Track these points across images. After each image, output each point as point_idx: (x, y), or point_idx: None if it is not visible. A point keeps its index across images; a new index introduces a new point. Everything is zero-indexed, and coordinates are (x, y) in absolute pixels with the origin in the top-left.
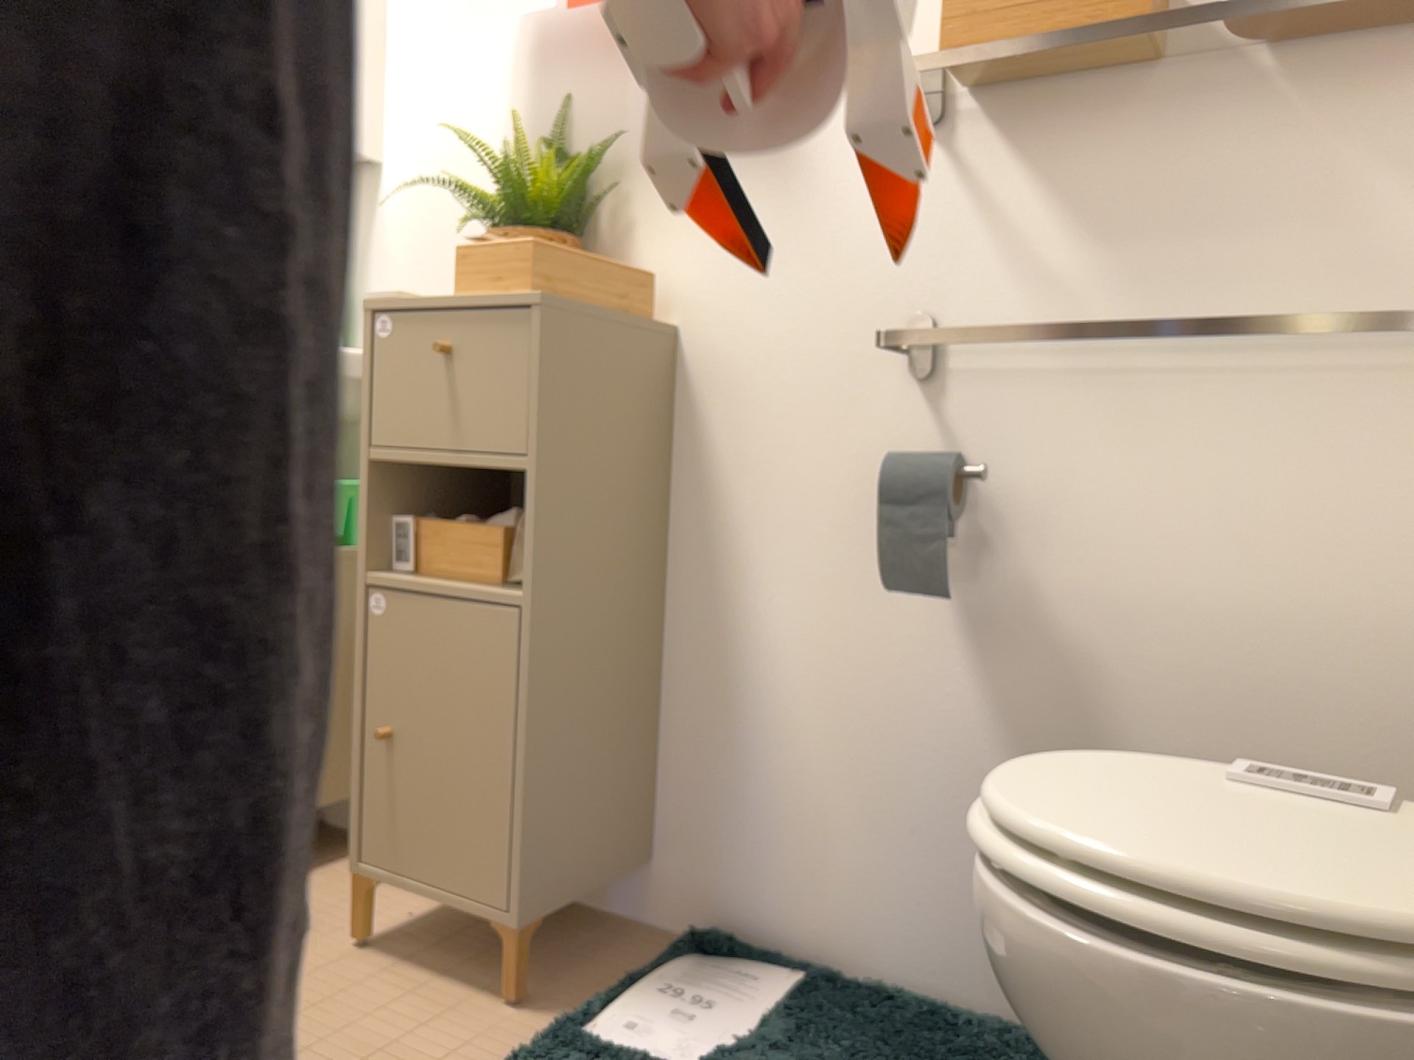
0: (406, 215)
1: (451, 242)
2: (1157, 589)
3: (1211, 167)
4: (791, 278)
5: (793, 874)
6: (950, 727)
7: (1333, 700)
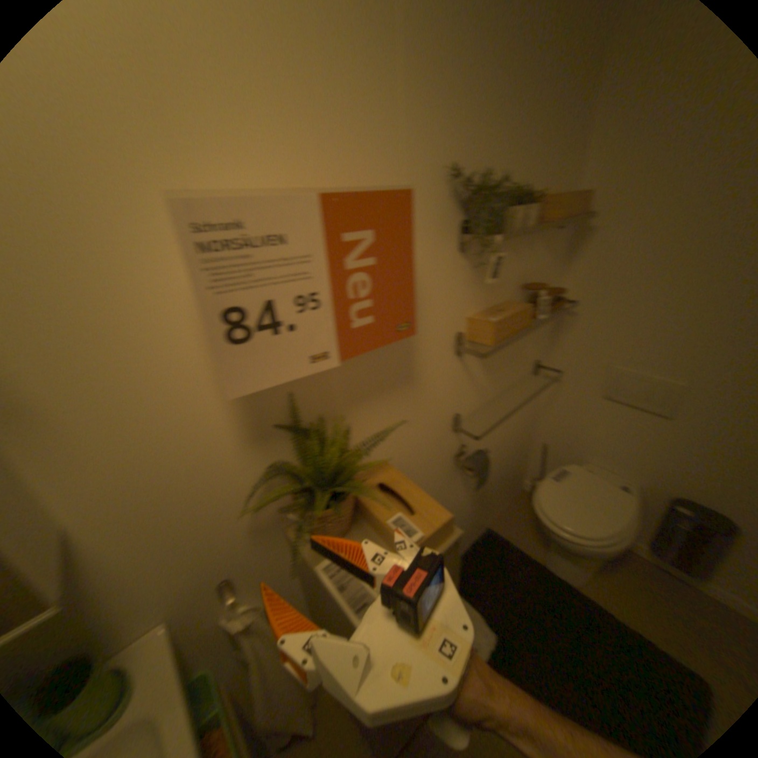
0: (135, 536)
1: (208, 521)
2: (493, 446)
3: (508, 349)
4: (419, 425)
5: None
6: (460, 505)
7: (512, 445)
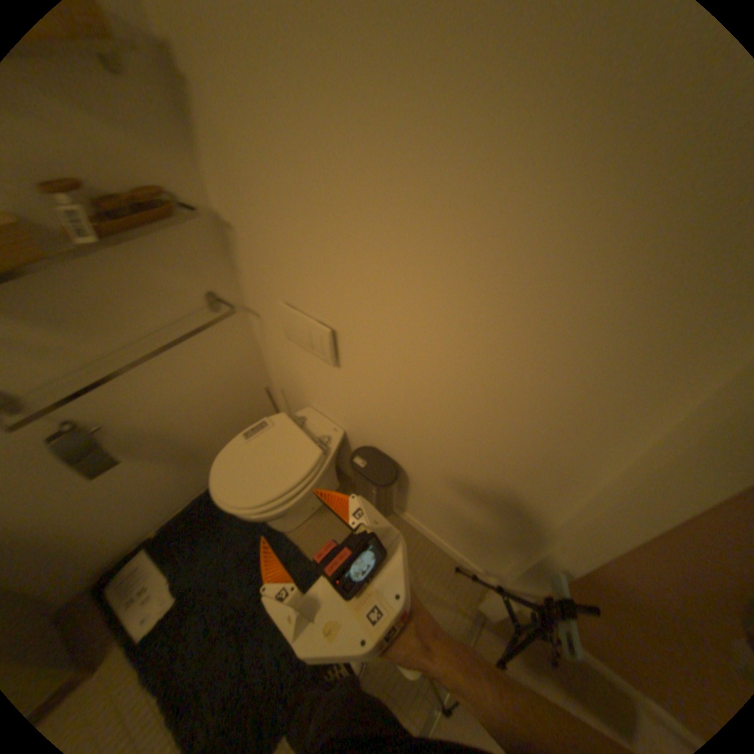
0: None
1: None
2: (163, 405)
3: (90, 286)
4: None
5: (105, 545)
6: (127, 477)
7: (217, 394)
